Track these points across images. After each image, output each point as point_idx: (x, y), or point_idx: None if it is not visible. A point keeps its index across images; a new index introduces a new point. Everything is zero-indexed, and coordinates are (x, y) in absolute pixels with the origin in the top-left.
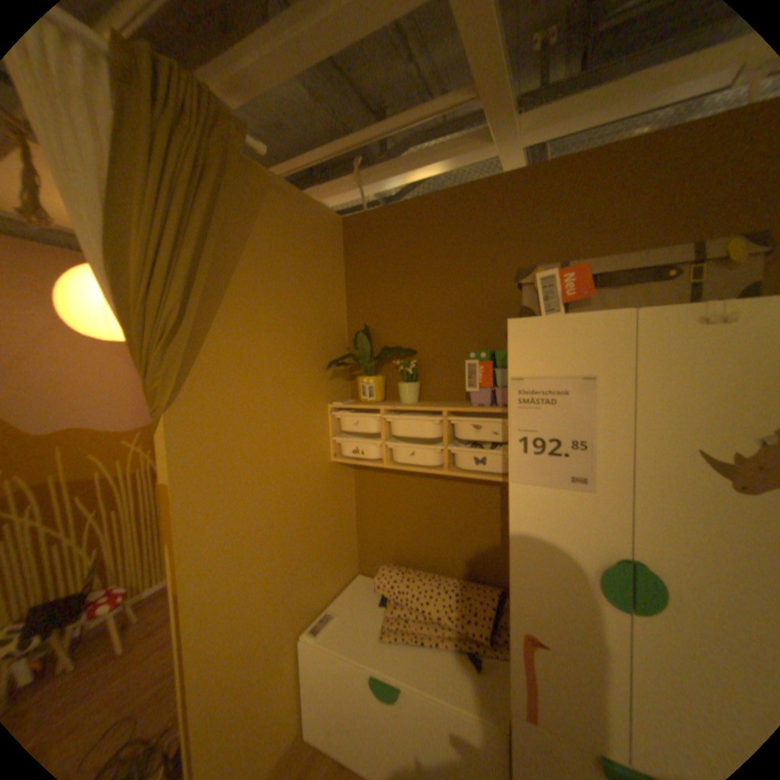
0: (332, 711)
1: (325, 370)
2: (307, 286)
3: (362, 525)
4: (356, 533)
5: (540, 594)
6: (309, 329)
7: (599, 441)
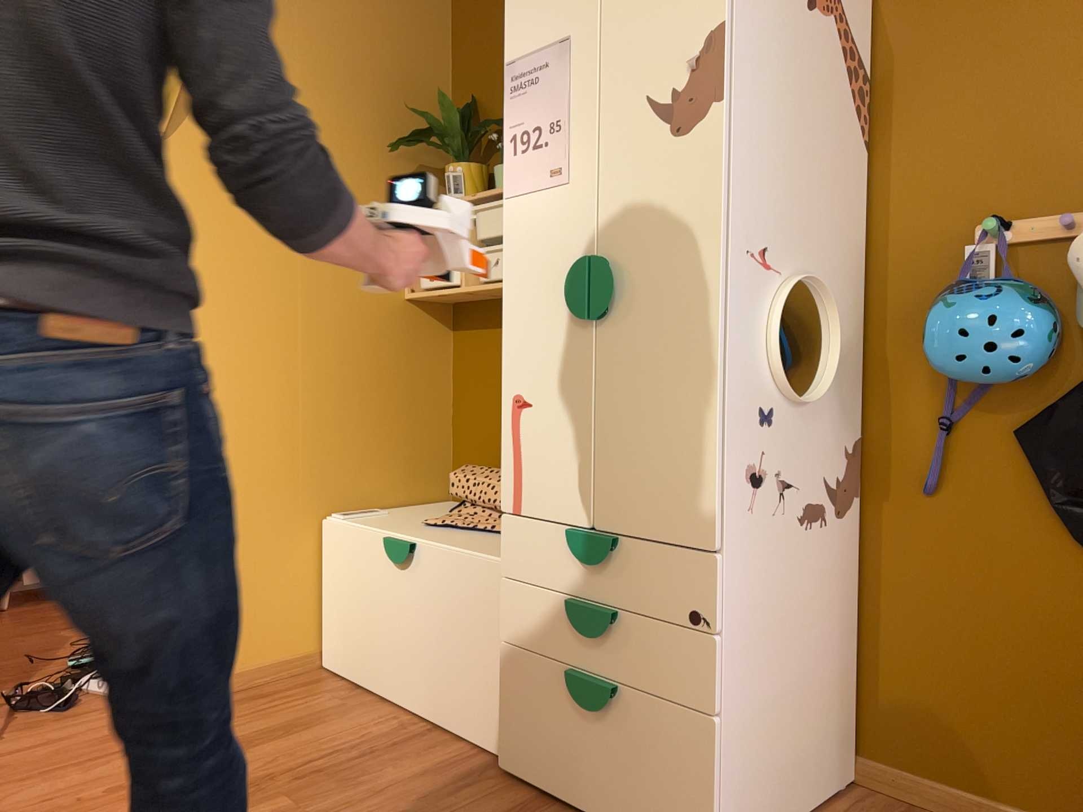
0: (350, 608)
1: (402, 161)
2: (376, 34)
3: (457, 420)
4: (450, 435)
5: (524, 334)
6: (376, 95)
7: (571, 116)
